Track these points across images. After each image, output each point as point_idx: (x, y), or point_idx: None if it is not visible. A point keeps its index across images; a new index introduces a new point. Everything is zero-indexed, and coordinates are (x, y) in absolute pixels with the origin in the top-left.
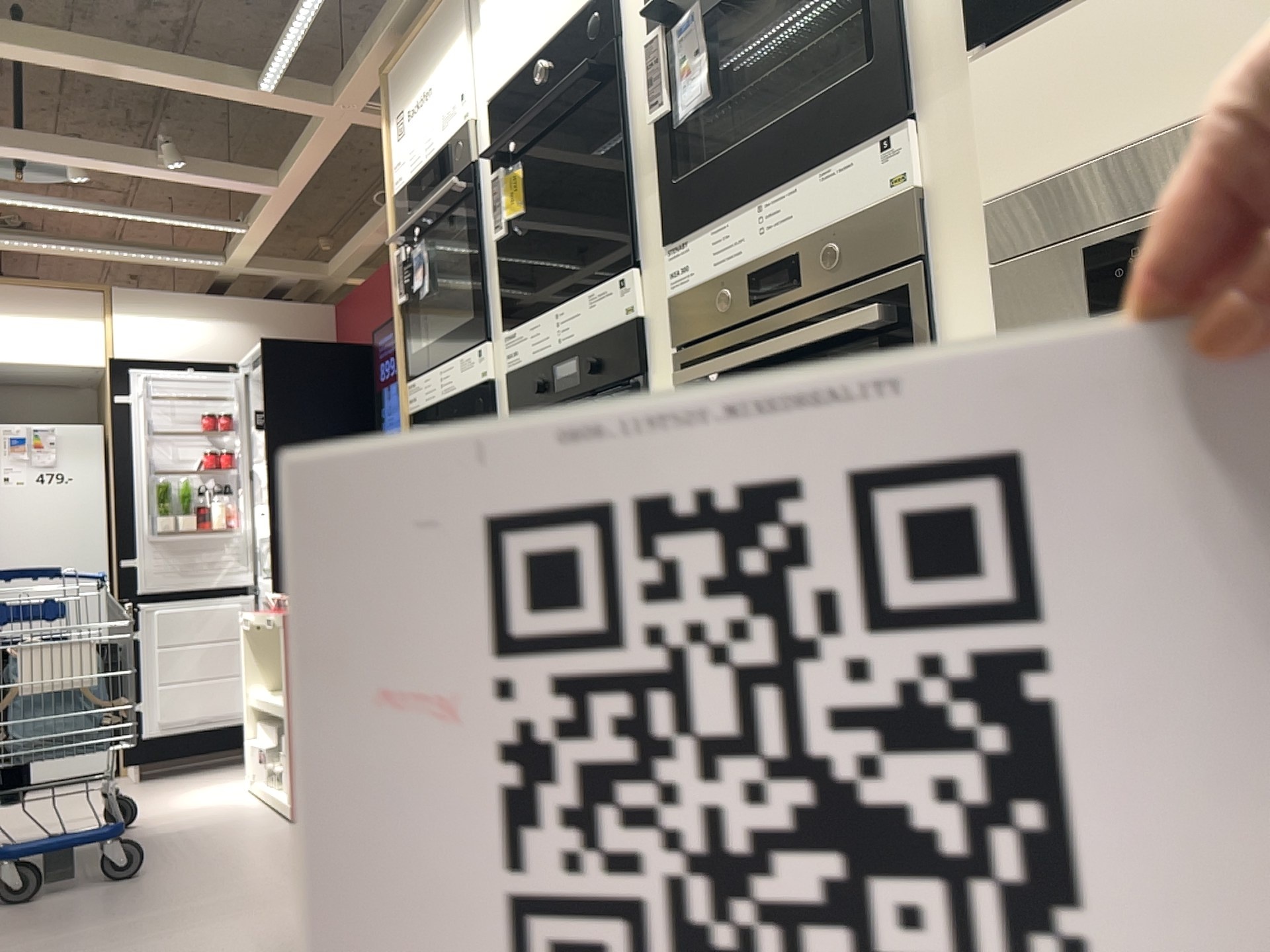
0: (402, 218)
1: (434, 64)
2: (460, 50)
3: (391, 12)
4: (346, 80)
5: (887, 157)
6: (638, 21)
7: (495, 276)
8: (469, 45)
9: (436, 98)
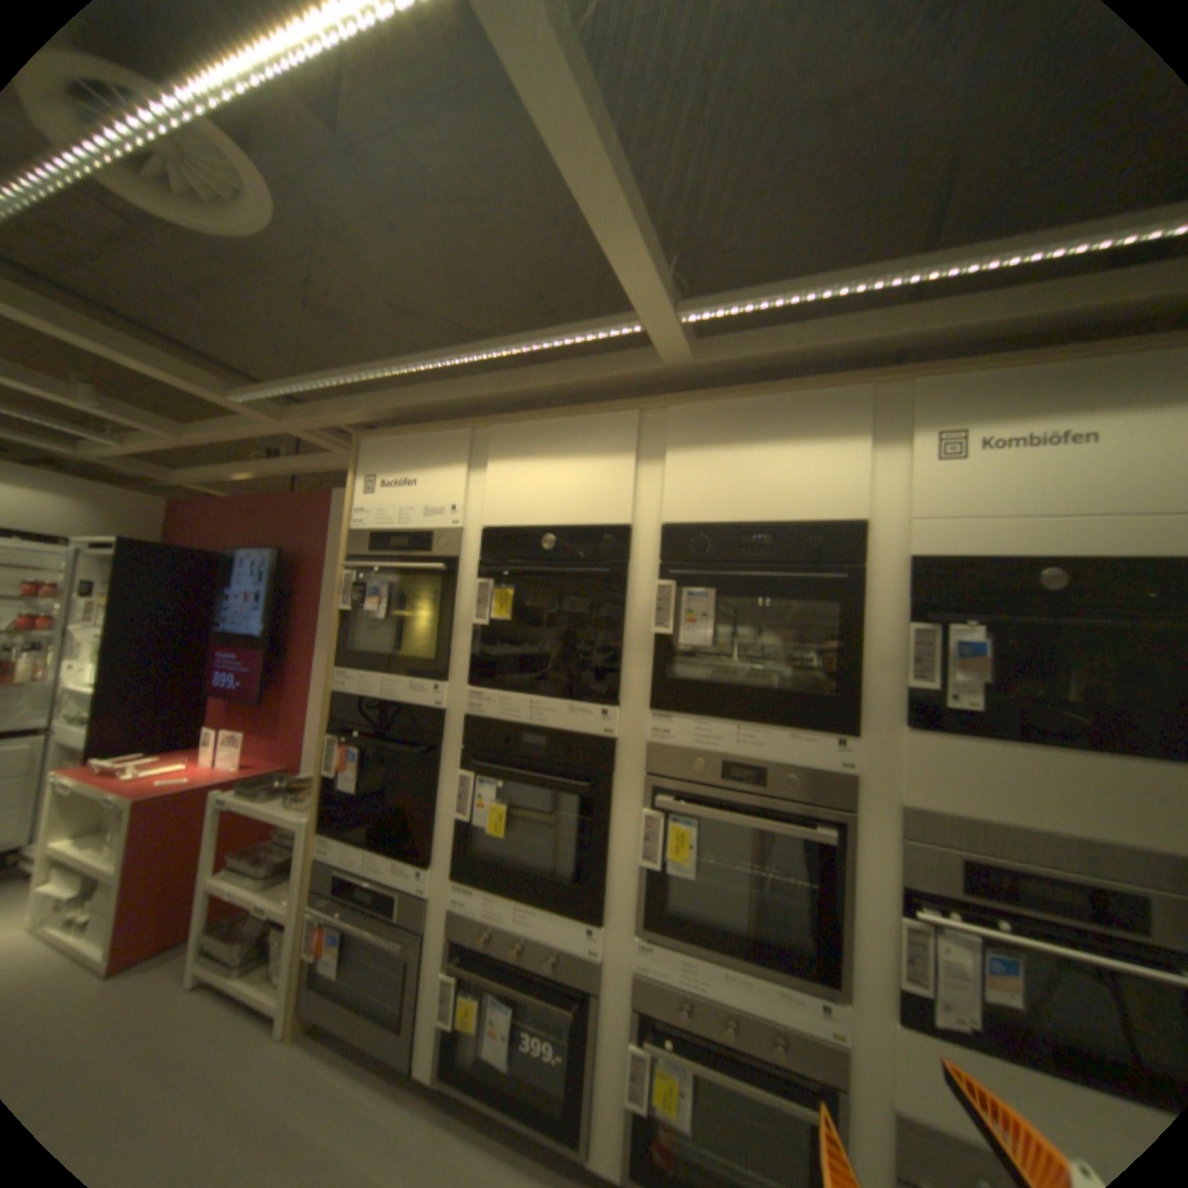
0: (358, 552)
1: (424, 467)
2: (459, 476)
3: (379, 402)
4: (304, 414)
5: (844, 752)
6: (656, 567)
7: (463, 644)
8: (468, 476)
9: (421, 491)
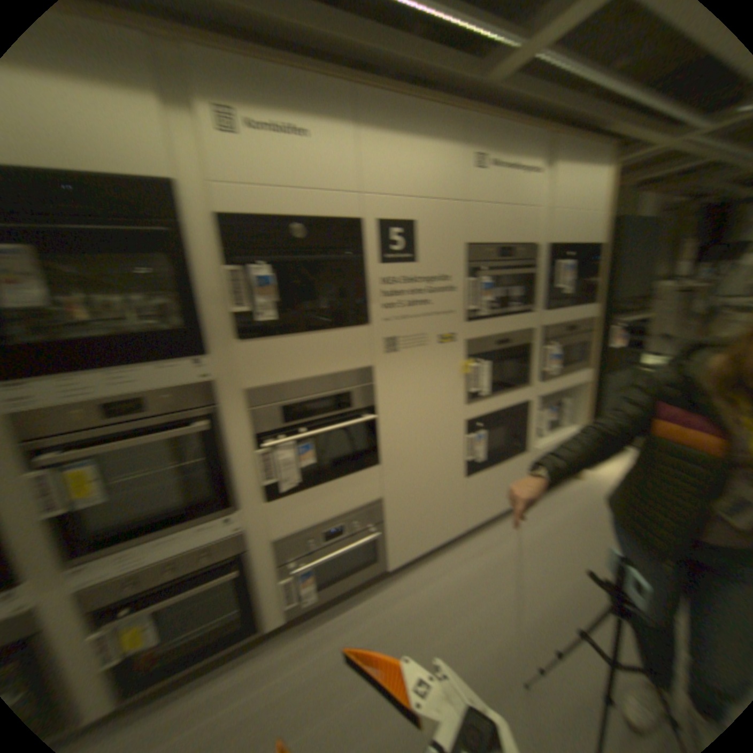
0: None
1: None
2: None
3: None
4: None
5: (193, 368)
6: None
7: None
8: None
9: None
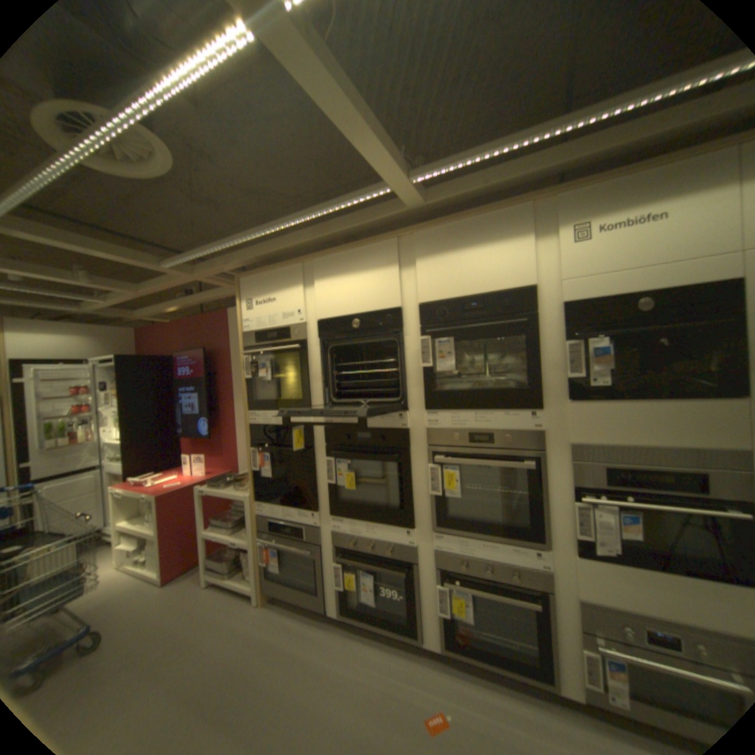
0: (249, 344)
1: (277, 290)
2: (298, 292)
3: (245, 255)
4: (203, 268)
5: (535, 419)
6: (418, 330)
7: (316, 388)
8: (303, 292)
9: (278, 304)
